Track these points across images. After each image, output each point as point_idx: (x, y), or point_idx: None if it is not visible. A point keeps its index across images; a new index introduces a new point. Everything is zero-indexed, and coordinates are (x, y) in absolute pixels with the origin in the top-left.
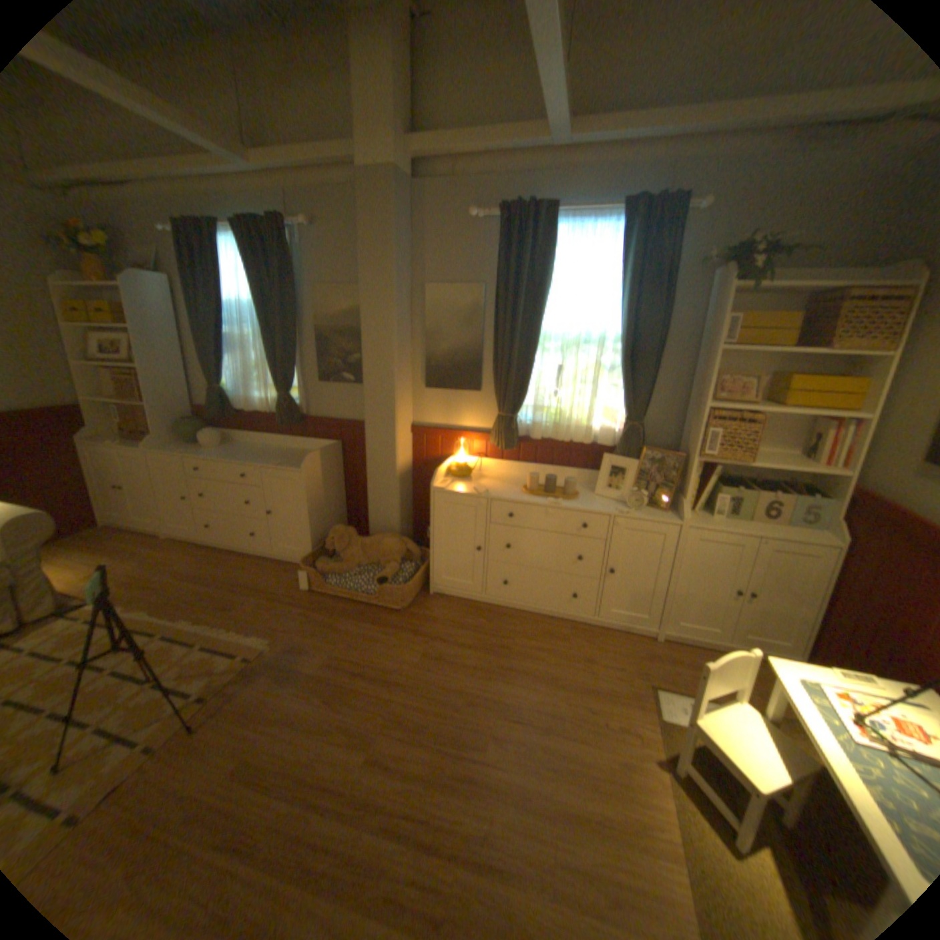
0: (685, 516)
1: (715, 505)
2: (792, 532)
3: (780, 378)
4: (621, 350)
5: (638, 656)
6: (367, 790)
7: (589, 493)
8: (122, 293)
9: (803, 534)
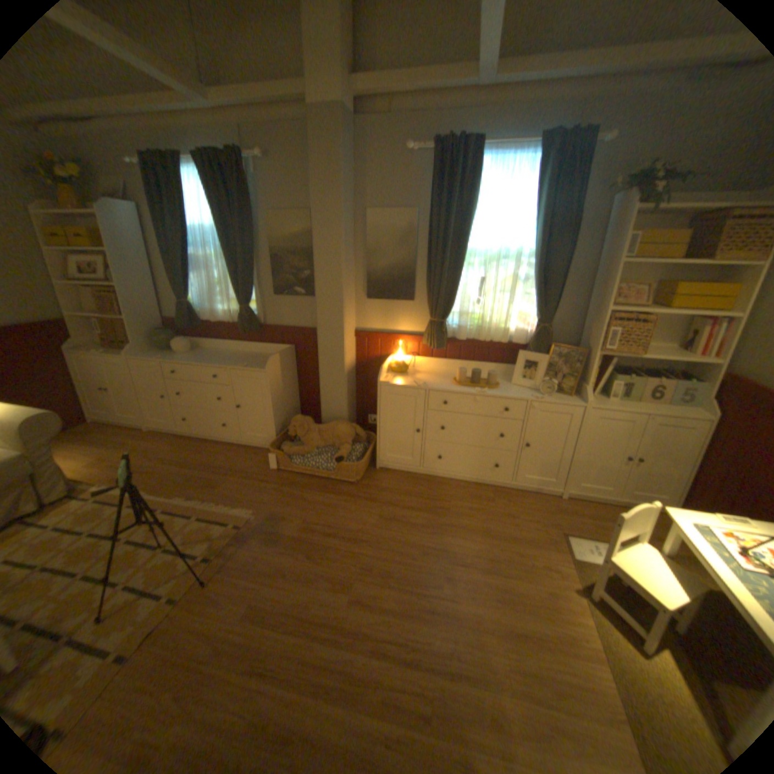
0: (588, 399)
1: (610, 390)
2: (672, 410)
3: (666, 285)
4: (535, 264)
5: (548, 511)
6: (353, 623)
7: (506, 383)
8: (98, 220)
9: (681, 410)
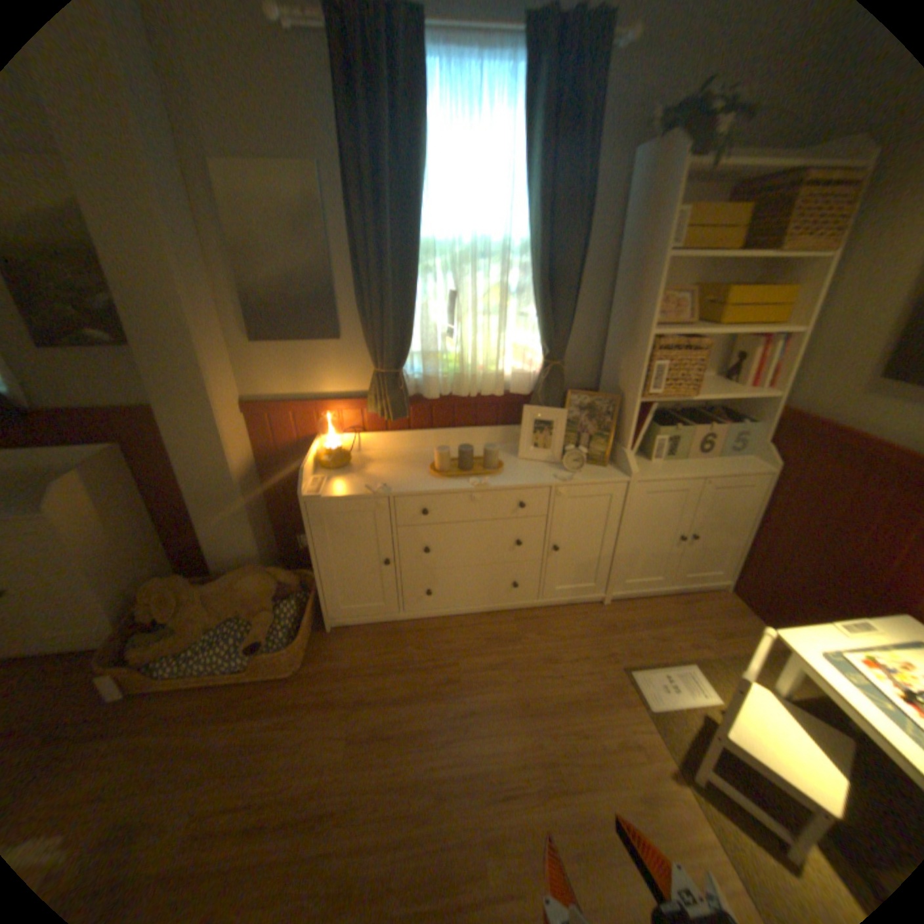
0: (632, 470)
1: (650, 448)
2: (726, 464)
3: (709, 290)
4: (534, 264)
5: (593, 632)
6: None
7: (510, 457)
8: None
9: (736, 463)
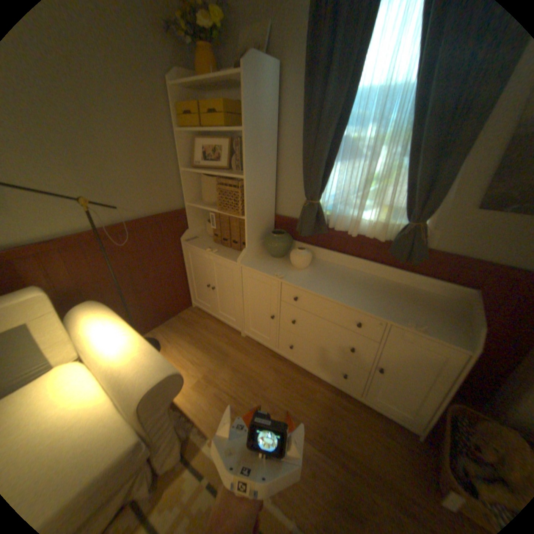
0: None
1: None
2: None
3: None
4: None
5: None
6: None
7: None
8: (245, 80)
9: None
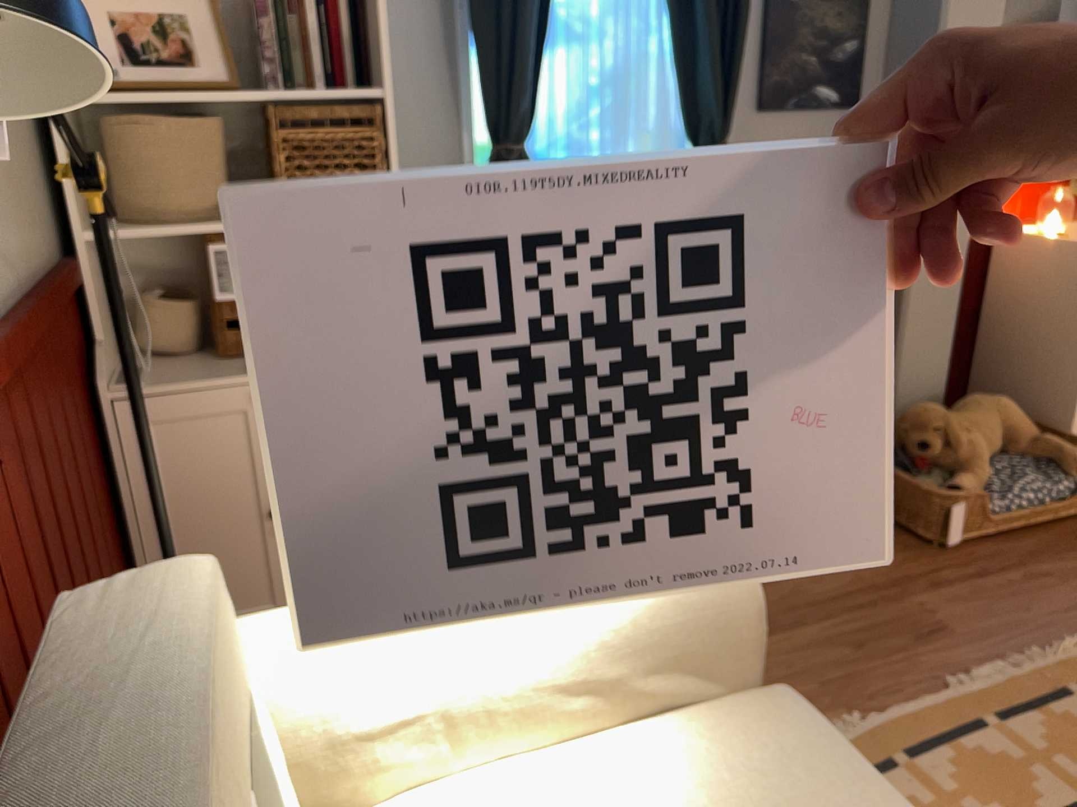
0: None
1: None
2: None
3: None
4: None
5: None
6: None
7: None
8: None
9: None
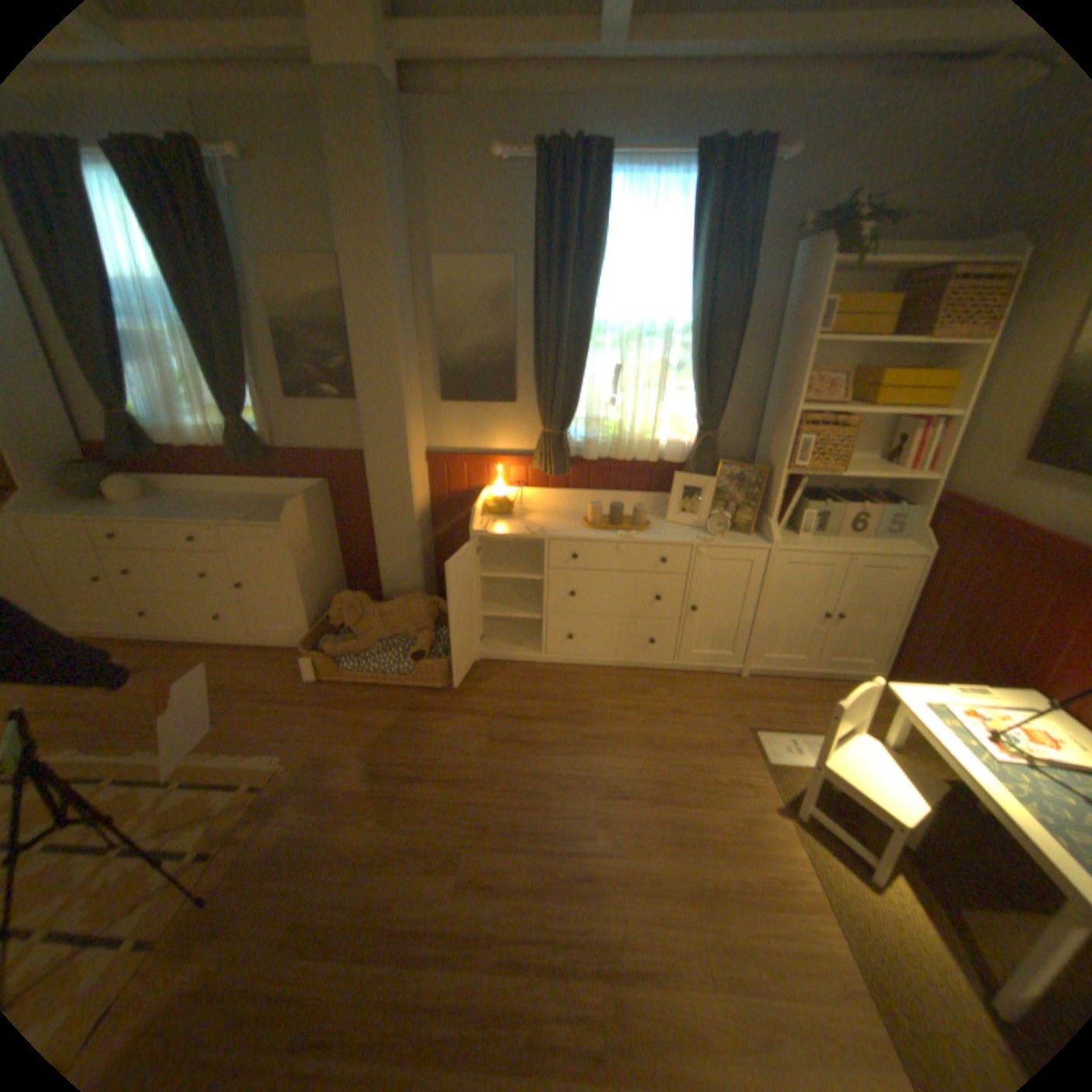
0: (774, 538)
1: (799, 523)
2: (878, 545)
3: (867, 373)
4: (693, 344)
5: (725, 697)
6: (467, 919)
7: (658, 520)
8: None
9: (889, 545)
